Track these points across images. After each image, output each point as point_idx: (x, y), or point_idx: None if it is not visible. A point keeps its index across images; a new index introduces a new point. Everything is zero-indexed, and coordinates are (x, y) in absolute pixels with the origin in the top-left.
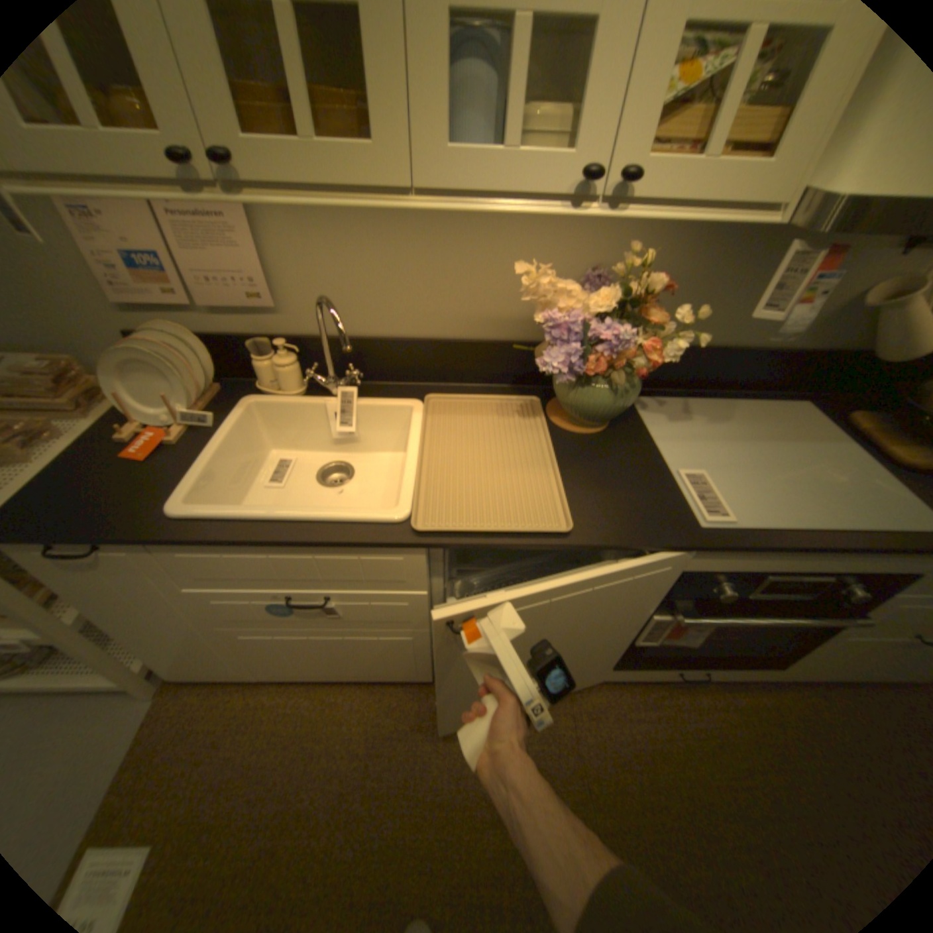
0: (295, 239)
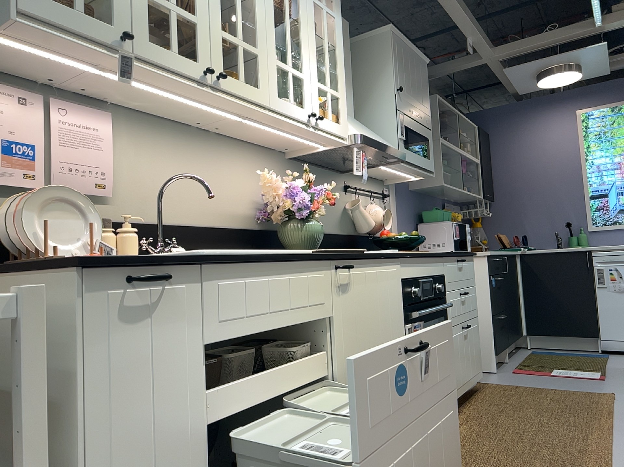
0: (131, 155)
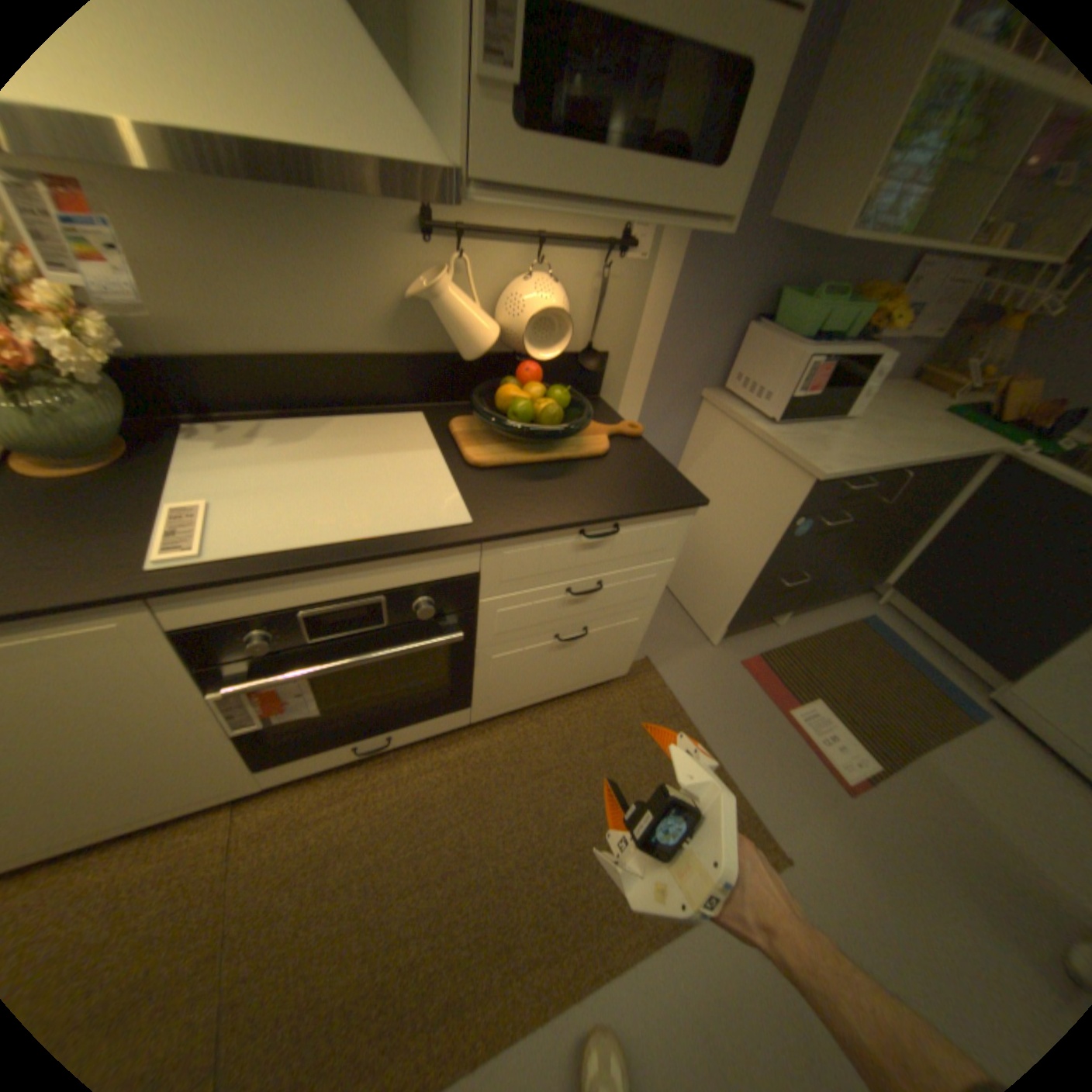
0: None
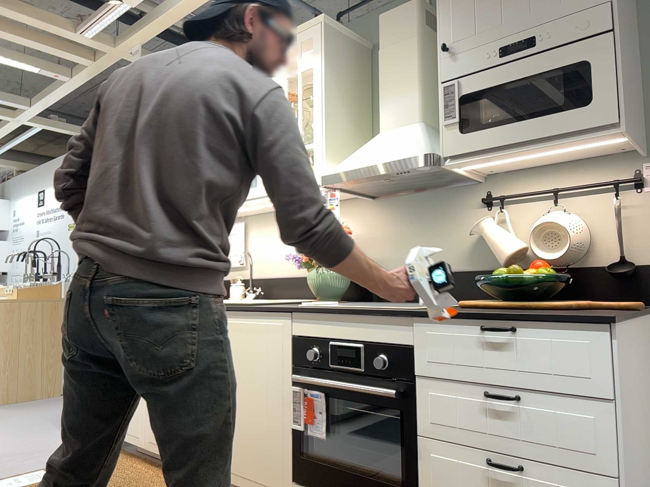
0: (255, 240)
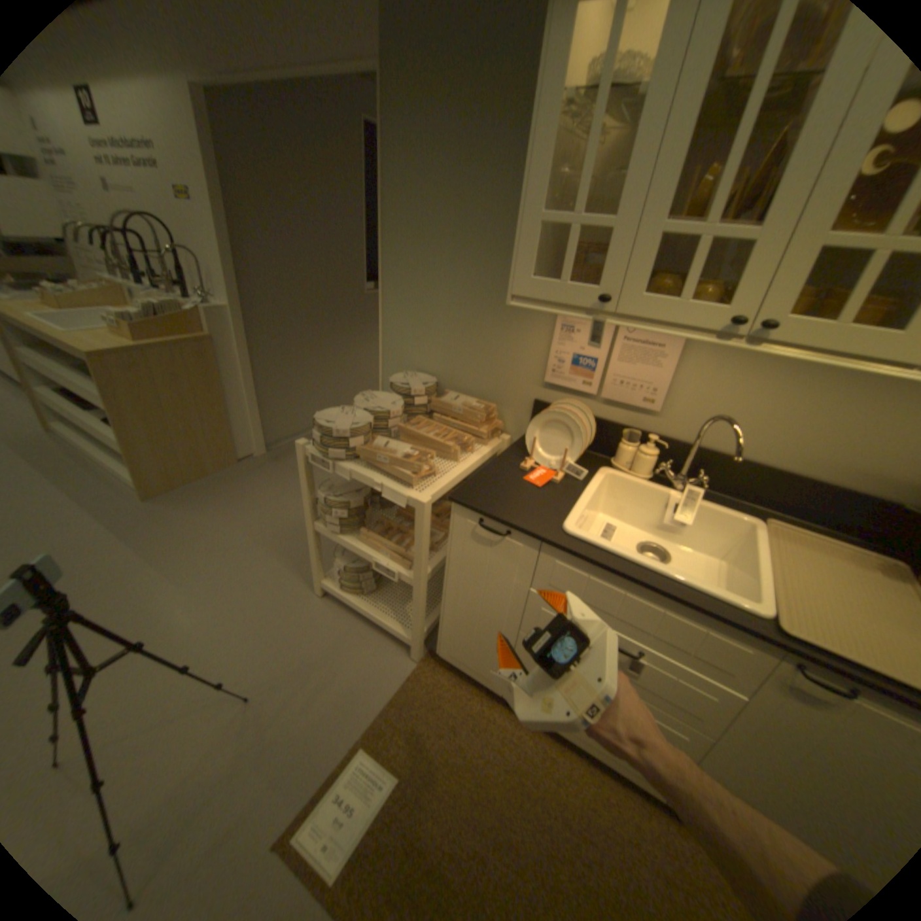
0: (707, 370)
